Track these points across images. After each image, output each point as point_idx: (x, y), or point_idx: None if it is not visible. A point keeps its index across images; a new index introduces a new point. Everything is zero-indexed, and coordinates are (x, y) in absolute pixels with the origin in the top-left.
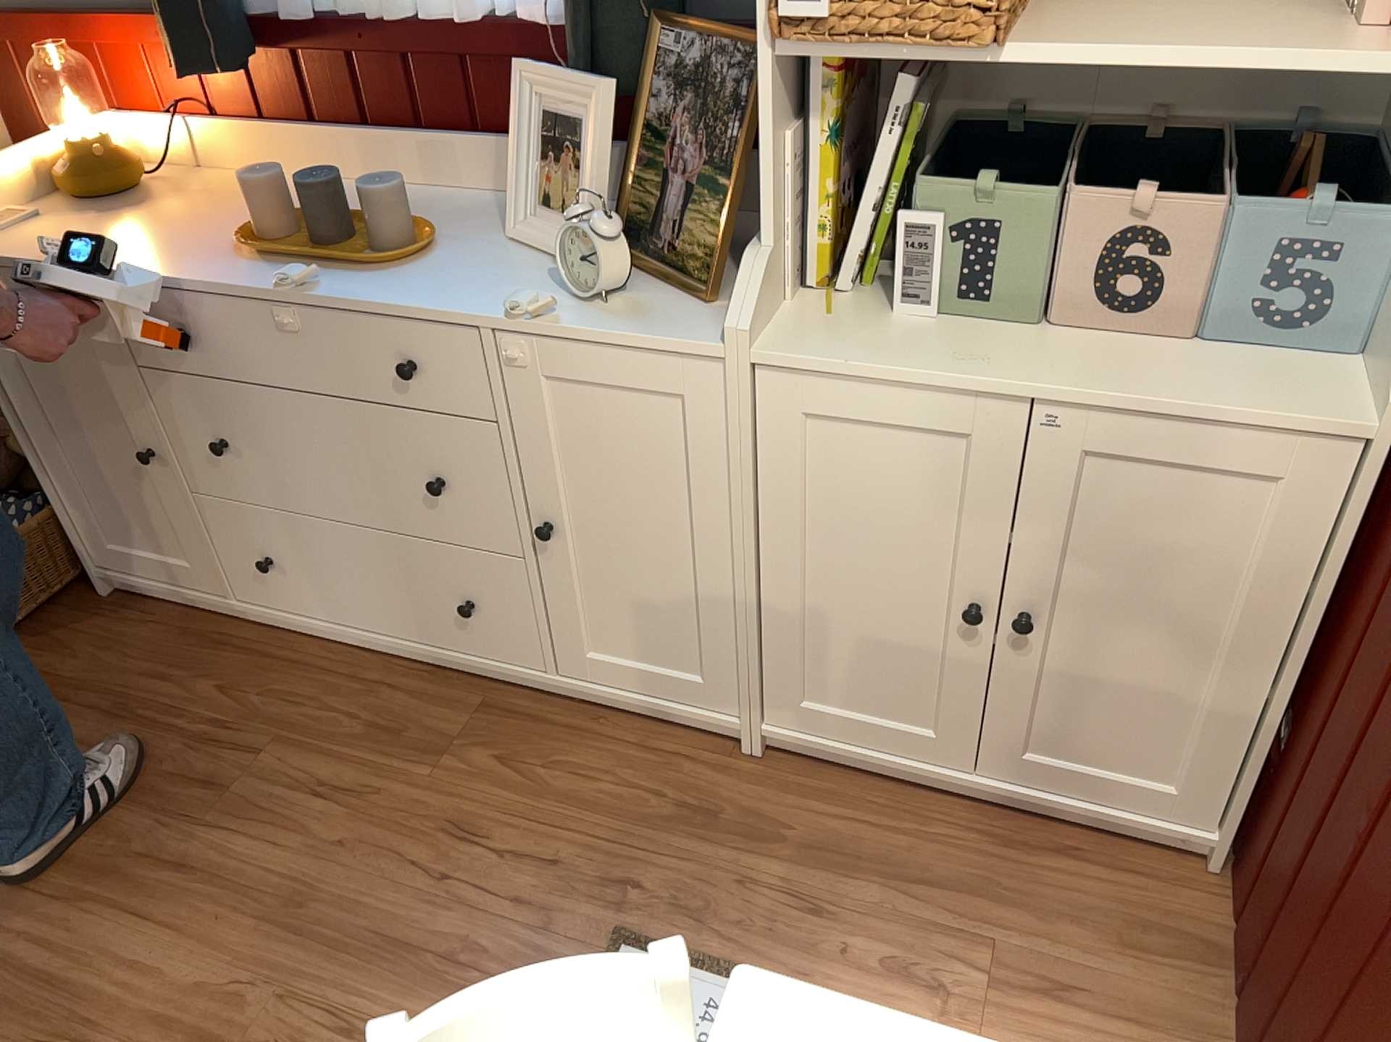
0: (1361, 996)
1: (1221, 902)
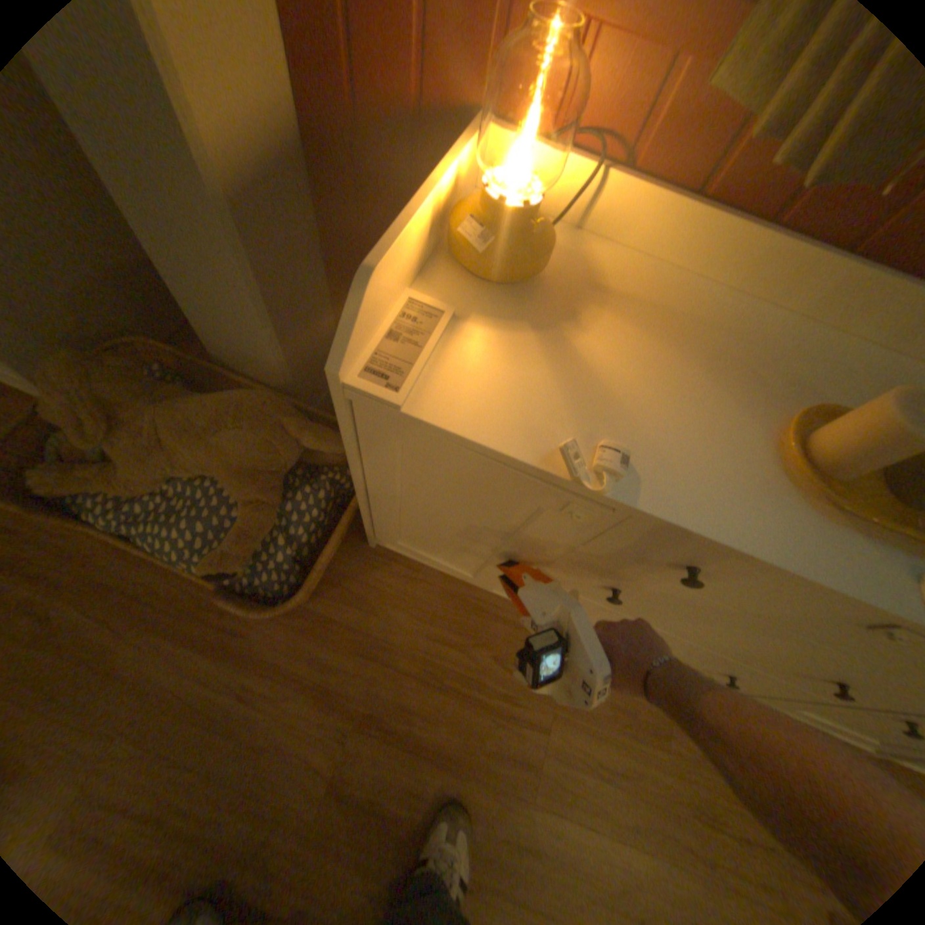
0: None
1: None
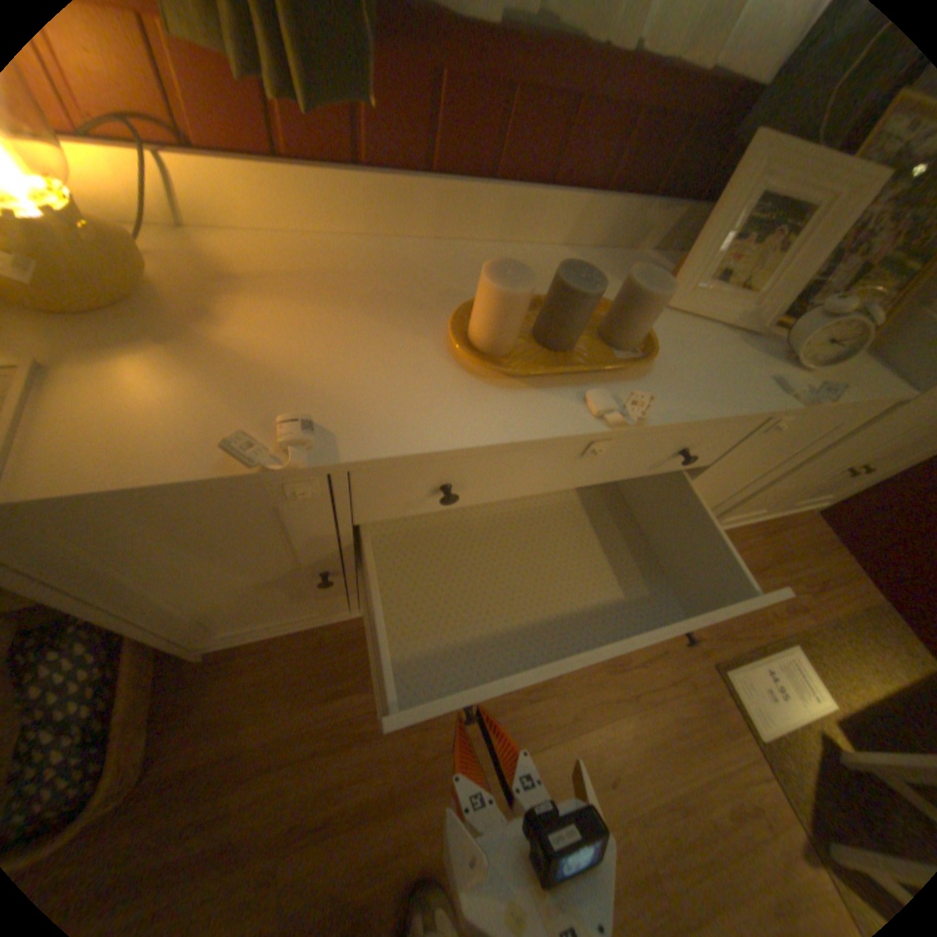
0: None
1: (828, 526)
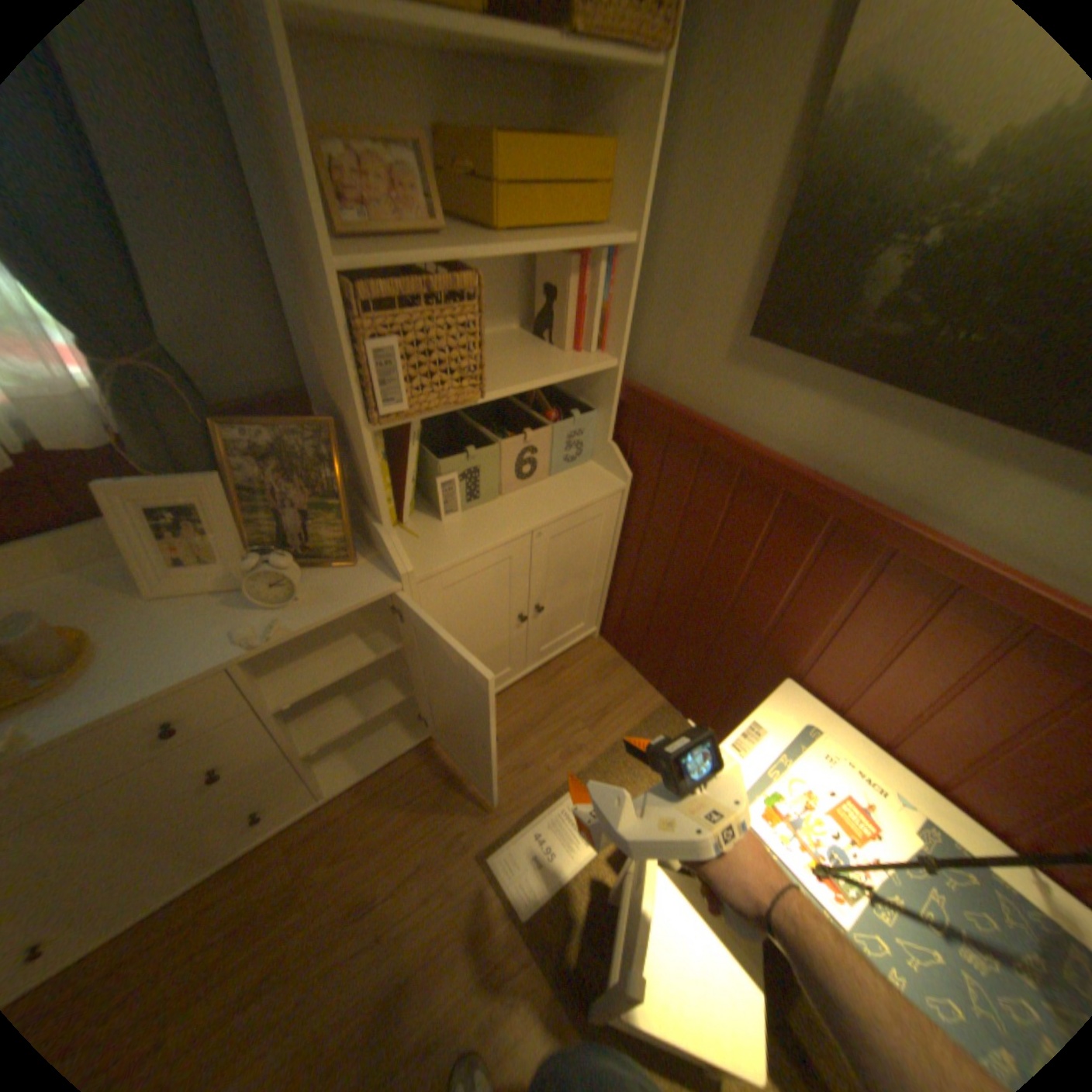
0: (729, 647)
1: (609, 647)
